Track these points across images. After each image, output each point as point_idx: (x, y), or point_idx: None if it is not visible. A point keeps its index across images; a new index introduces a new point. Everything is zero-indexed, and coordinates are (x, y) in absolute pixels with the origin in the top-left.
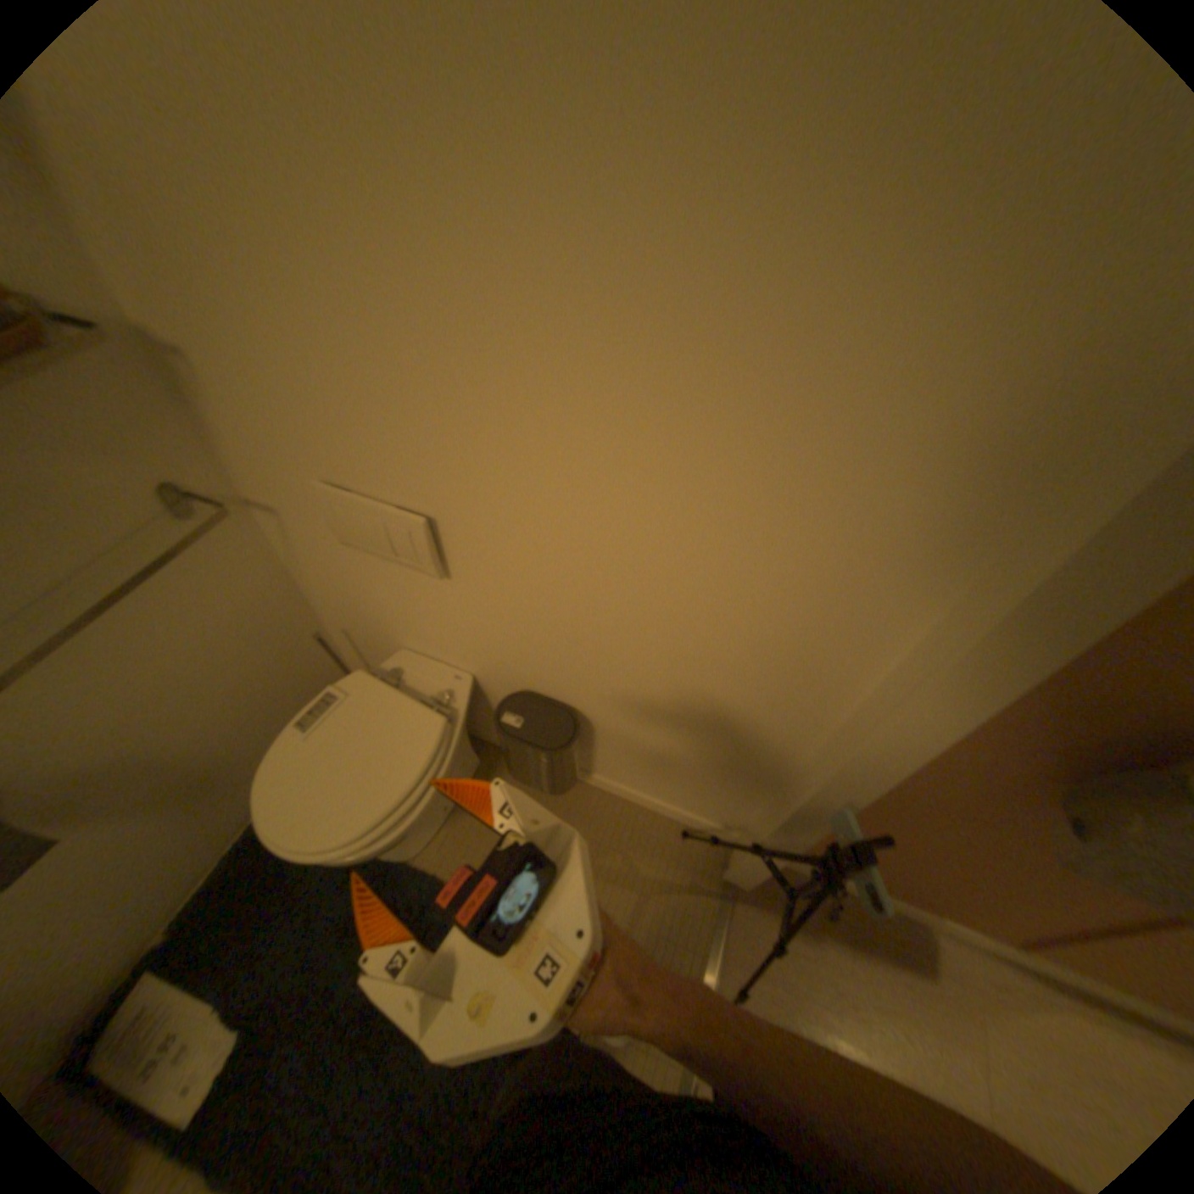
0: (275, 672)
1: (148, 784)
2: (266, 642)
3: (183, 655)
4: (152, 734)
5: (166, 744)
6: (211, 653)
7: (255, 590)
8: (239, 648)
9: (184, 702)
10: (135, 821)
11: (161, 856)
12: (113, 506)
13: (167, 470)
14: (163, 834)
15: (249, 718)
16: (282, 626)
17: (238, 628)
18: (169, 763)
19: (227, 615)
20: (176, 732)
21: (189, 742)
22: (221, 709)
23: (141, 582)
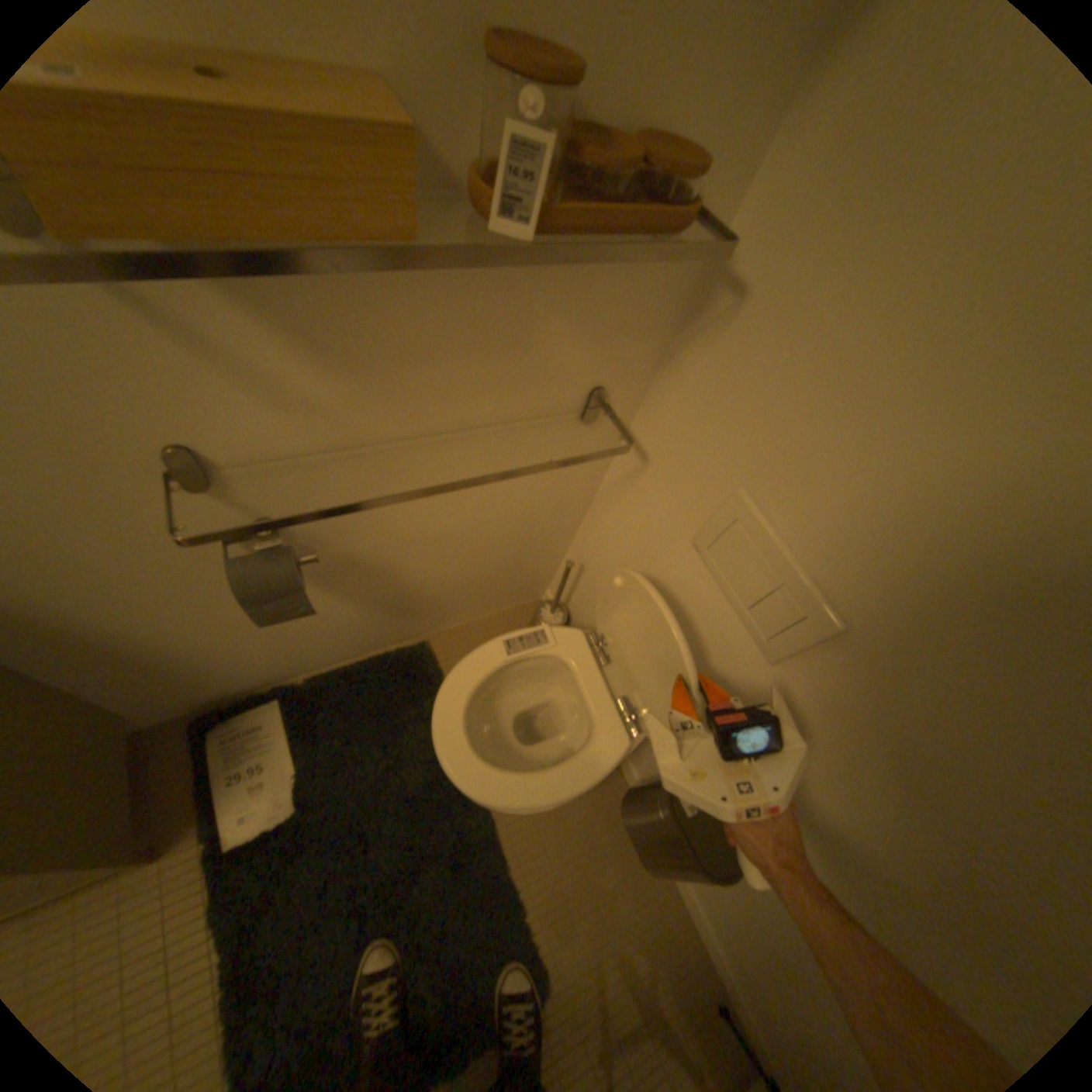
0: (515, 560)
1: (385, 588)
2: (533, 538)
3: (485, 518)
4: (419, 558)
5: (419, 569)
6: (499, 526)
7: (565, 498)
8: (515, 532)
9: (453, 549)
10: (358, 605)
11: (348, 634)
12: (560, 385)
13: (615, 377)
14: (362, 622)
15: (472, 581)
16: (551, 532)
17: (529, 518)
18: (408, 582)
19: (533, 506)
20: (430, 565)
21: (430, 575)
22: (466, 565)
23: (517, 452)
